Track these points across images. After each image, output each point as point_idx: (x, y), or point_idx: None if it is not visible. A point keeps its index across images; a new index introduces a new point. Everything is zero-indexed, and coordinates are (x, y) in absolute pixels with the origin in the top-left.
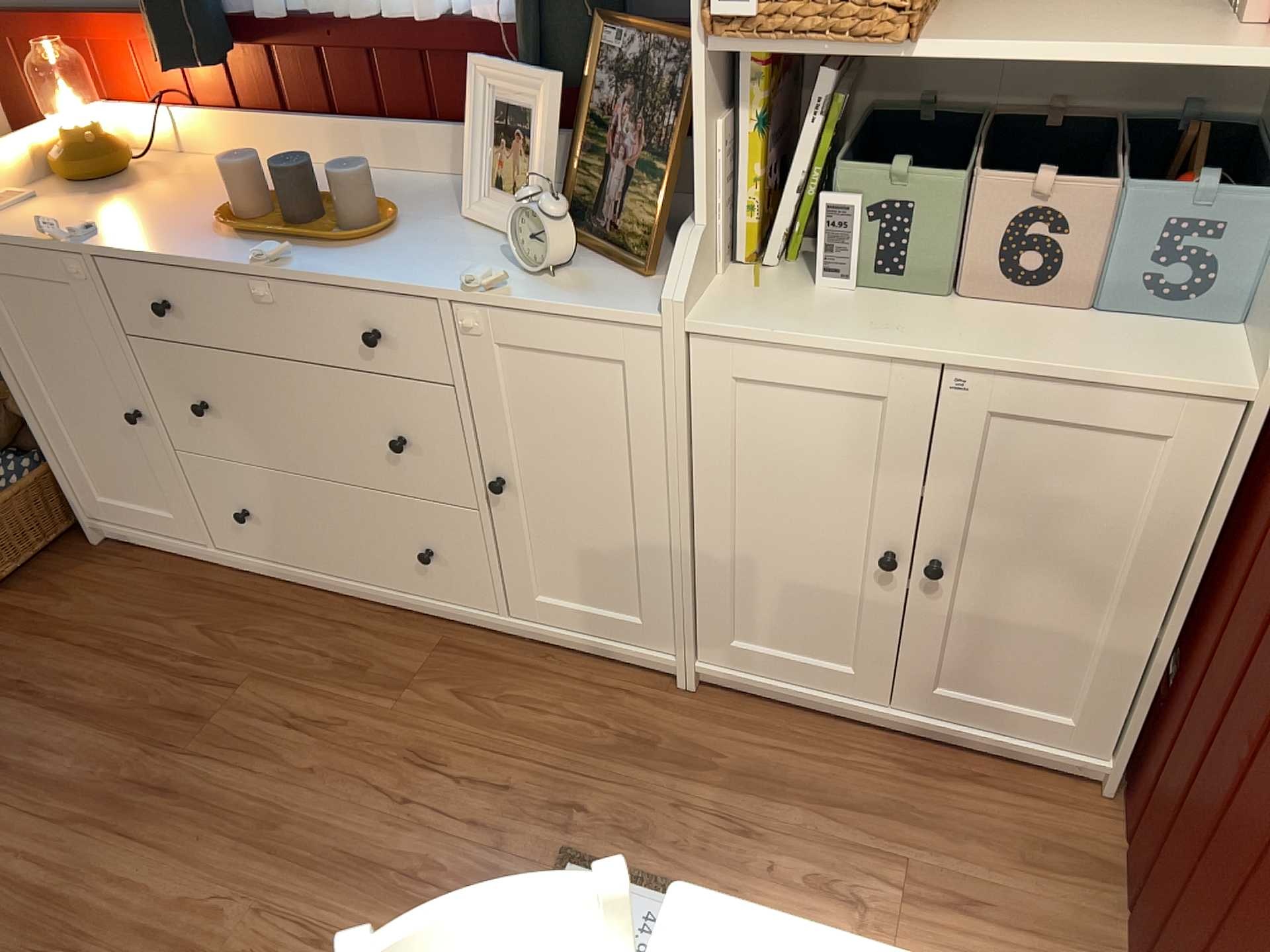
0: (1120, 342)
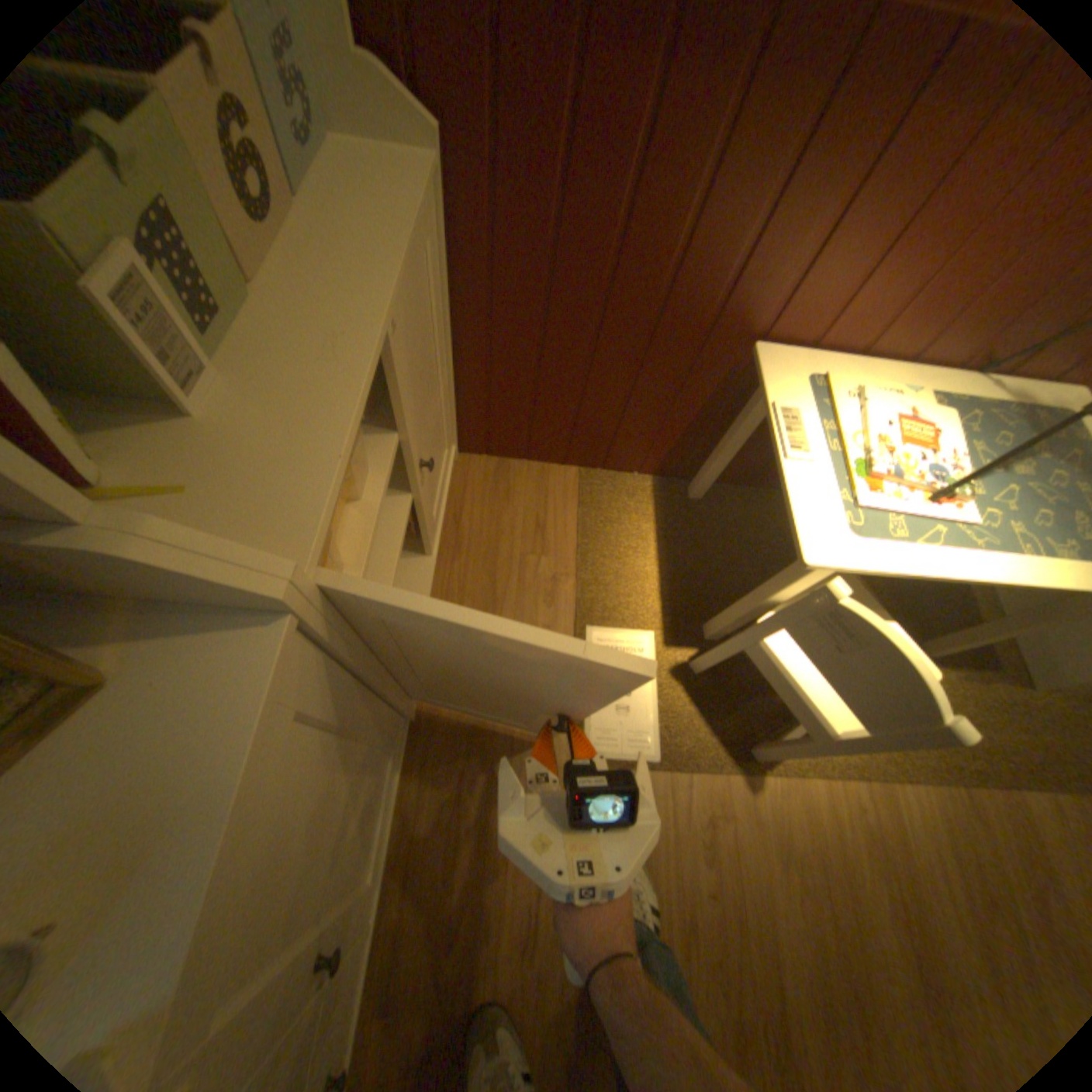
0: (353, 192)
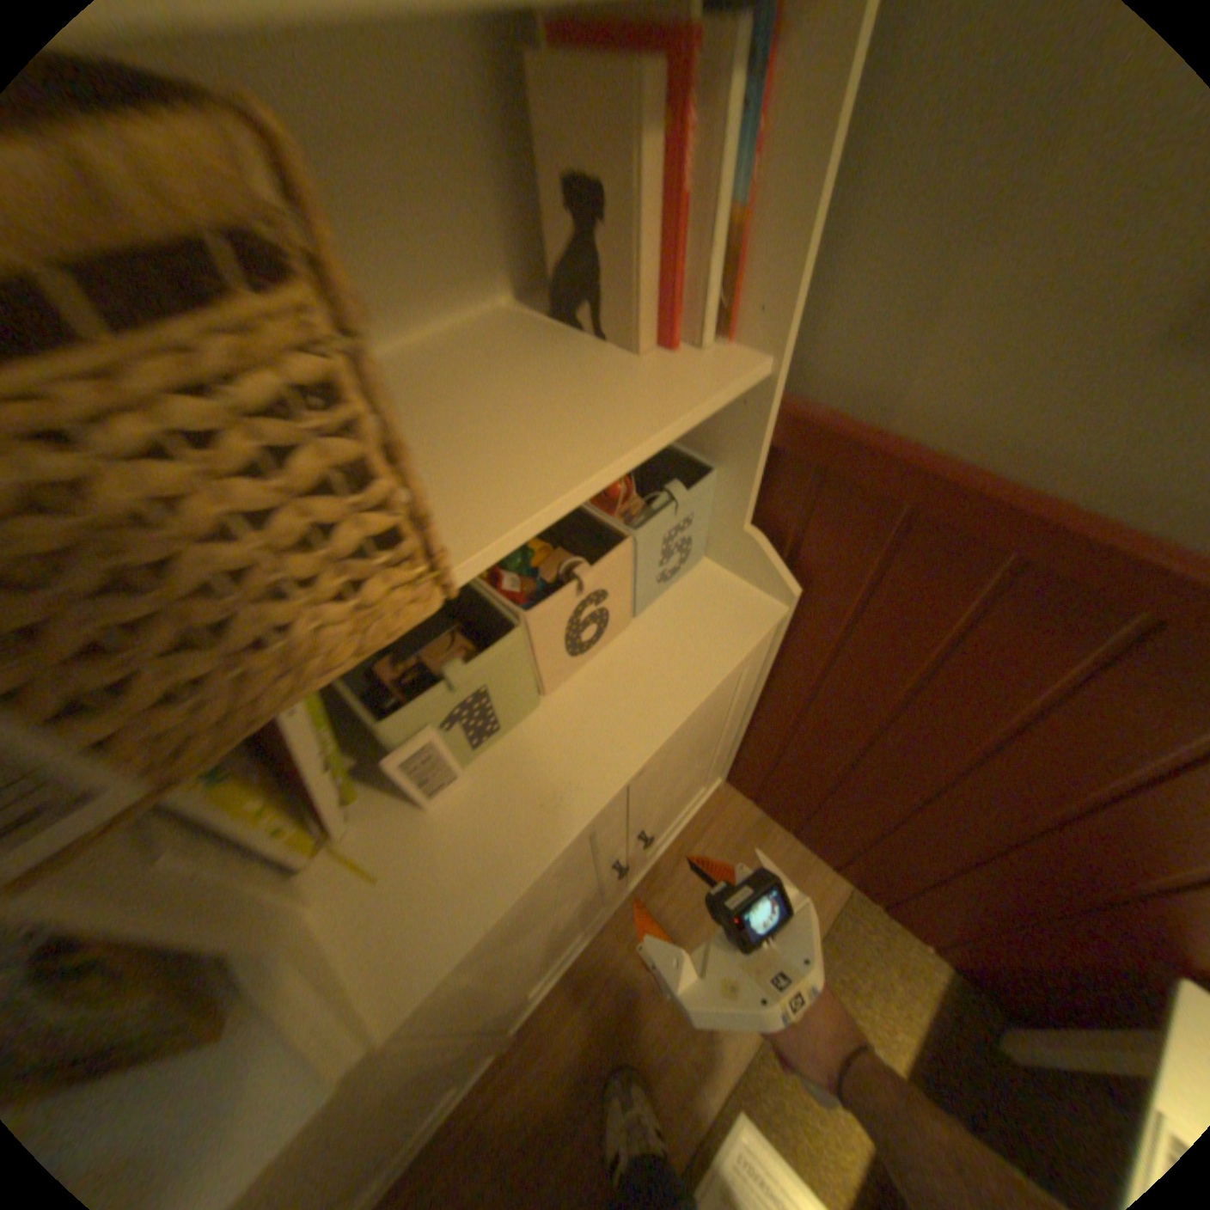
0: (686, 629)
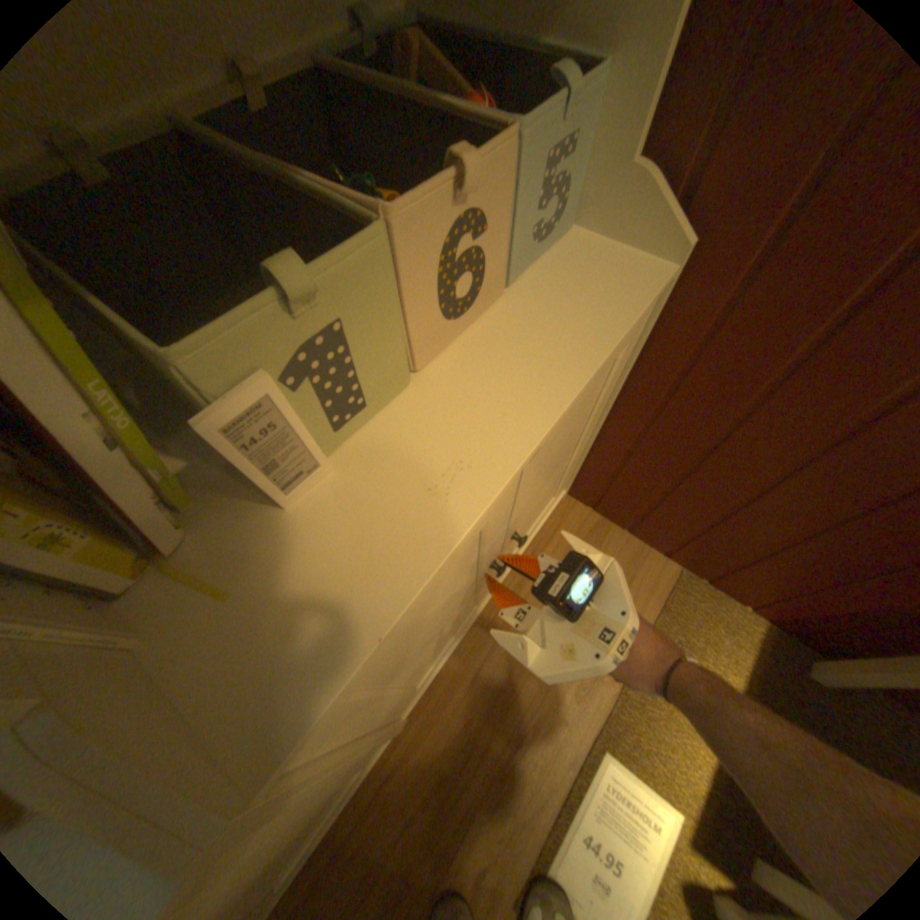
0: (567, 293)
